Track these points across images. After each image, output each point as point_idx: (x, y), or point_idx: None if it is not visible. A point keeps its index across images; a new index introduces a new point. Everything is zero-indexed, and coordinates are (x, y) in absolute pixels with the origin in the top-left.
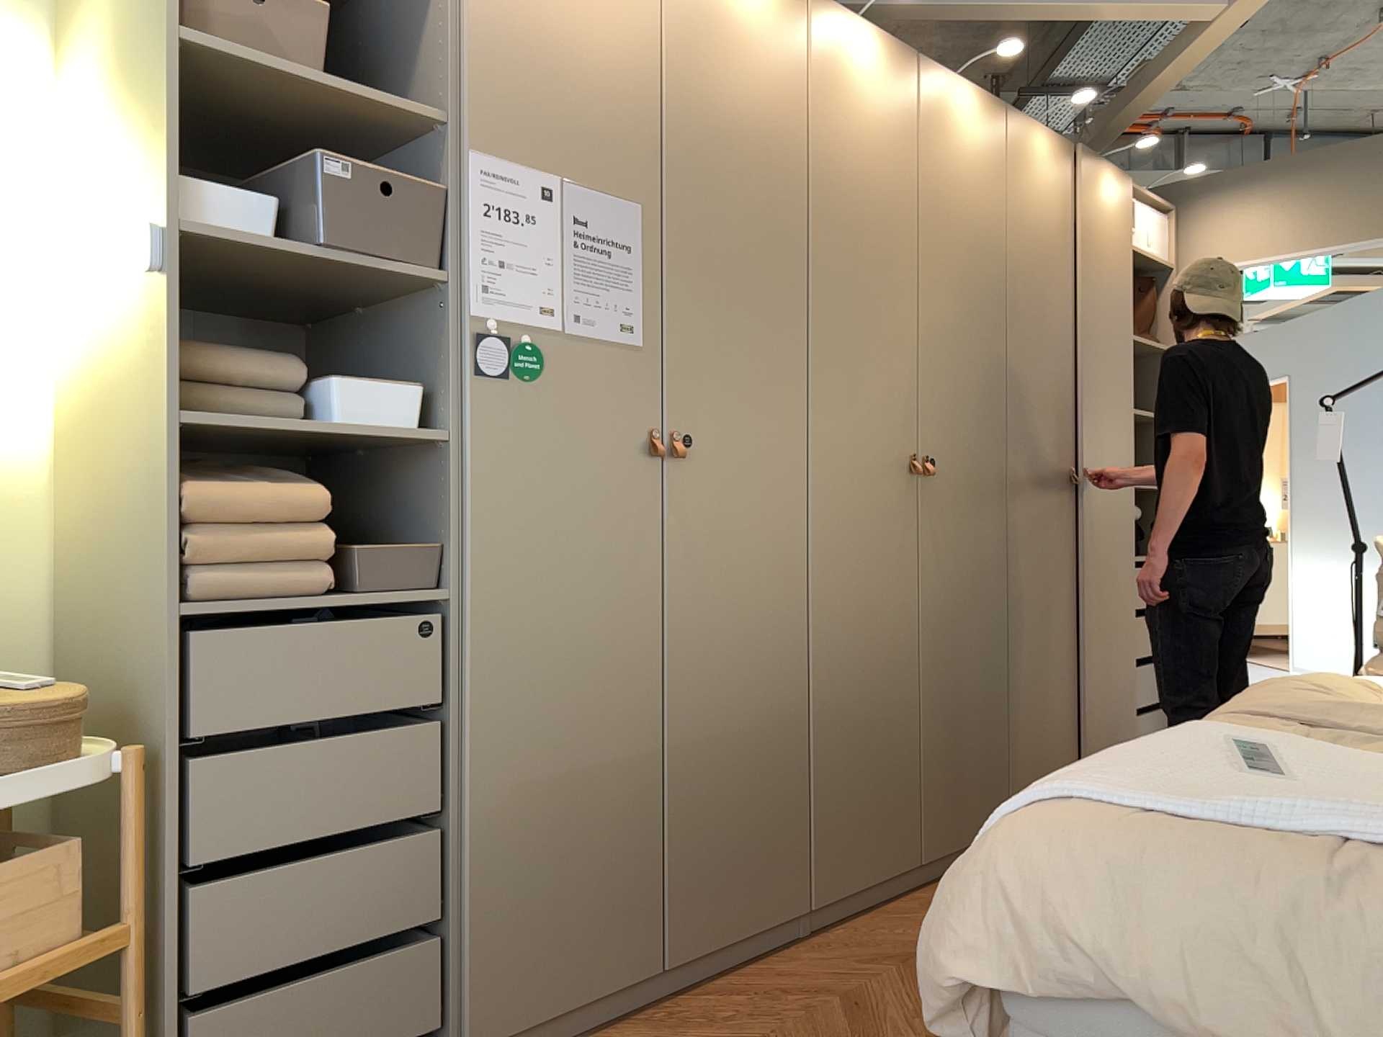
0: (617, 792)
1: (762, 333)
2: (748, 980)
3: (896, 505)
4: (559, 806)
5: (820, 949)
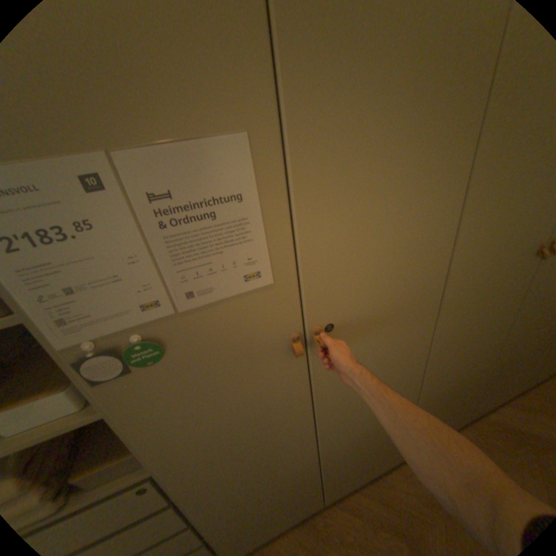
0: (292, 481)
1: (412, 214)
2: (366, 500)
3: (512, 285)
4: (257, 500)
5: (406, 479)
